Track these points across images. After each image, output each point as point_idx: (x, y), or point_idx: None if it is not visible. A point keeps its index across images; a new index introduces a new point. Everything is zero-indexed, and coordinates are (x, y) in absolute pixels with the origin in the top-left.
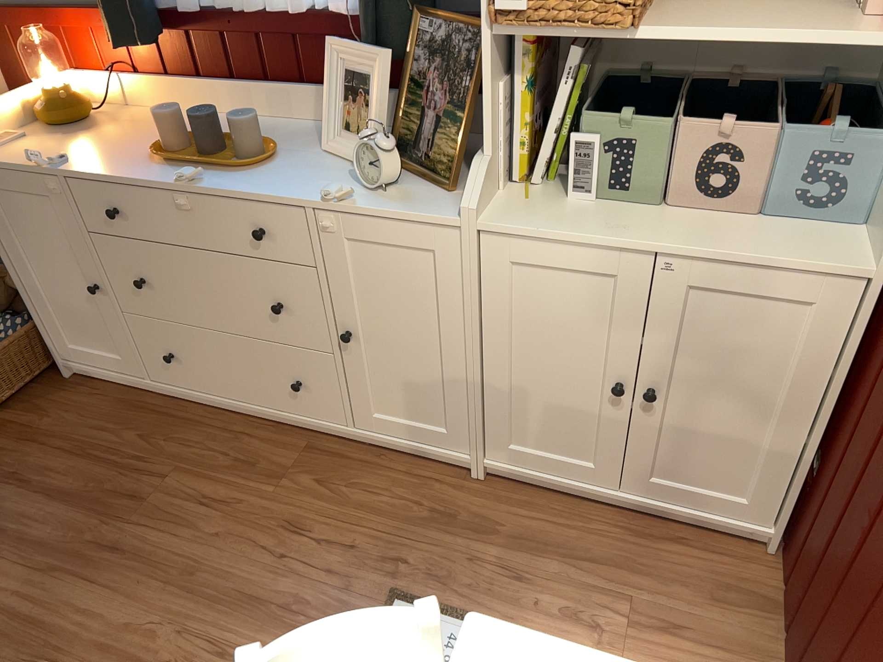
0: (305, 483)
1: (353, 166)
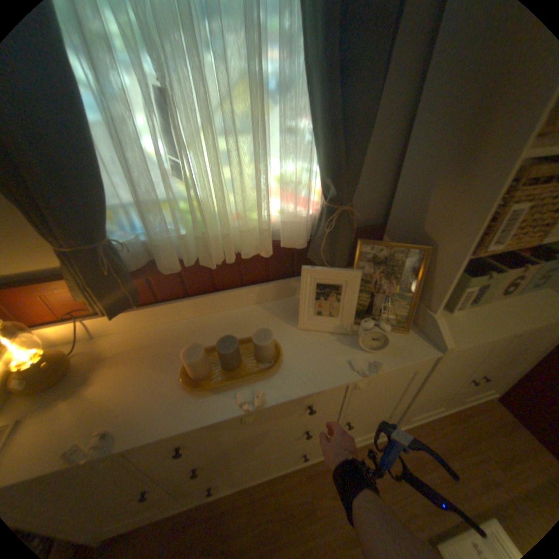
0: (330, 509)
1: (329, 332)
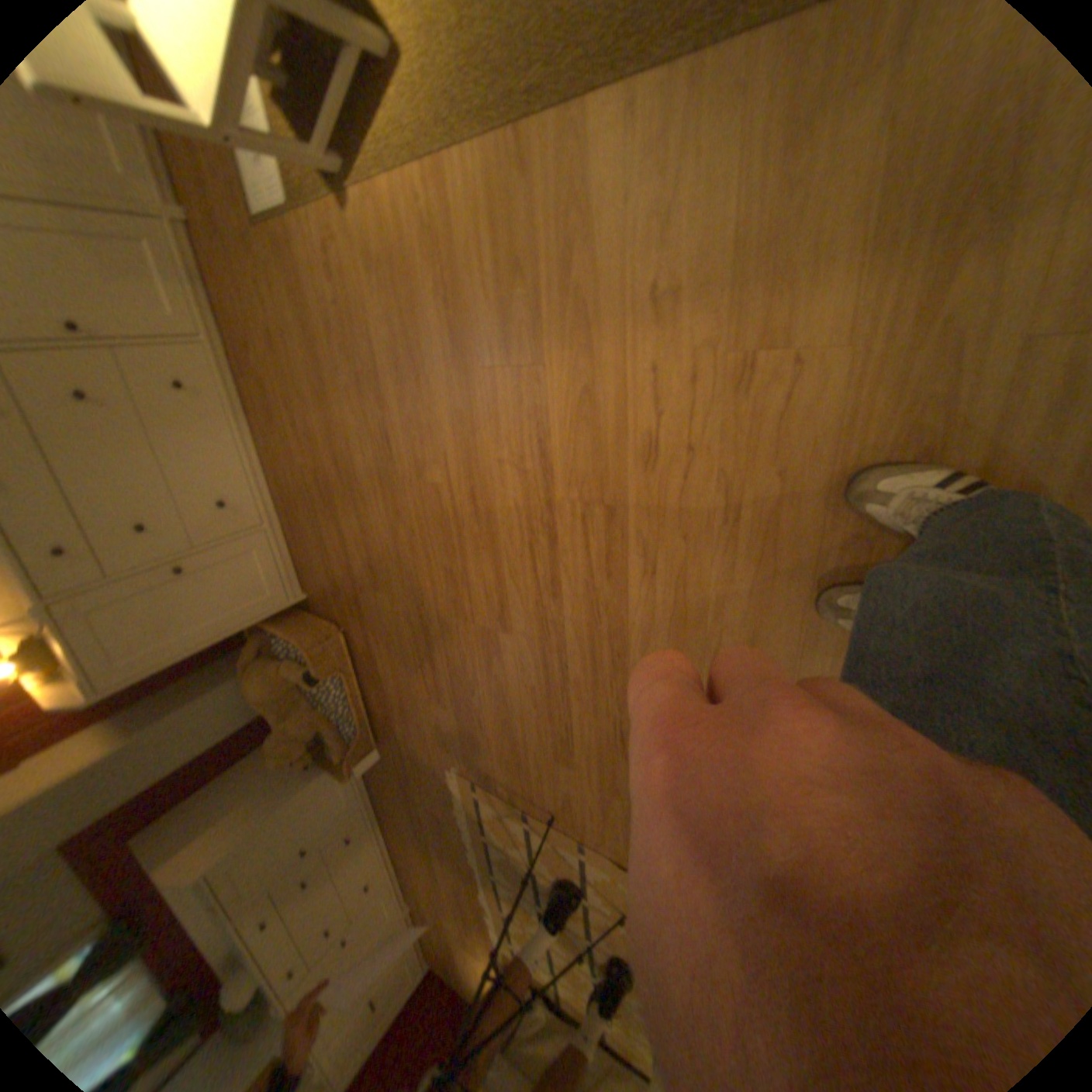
0: (246, 356)
1: None
